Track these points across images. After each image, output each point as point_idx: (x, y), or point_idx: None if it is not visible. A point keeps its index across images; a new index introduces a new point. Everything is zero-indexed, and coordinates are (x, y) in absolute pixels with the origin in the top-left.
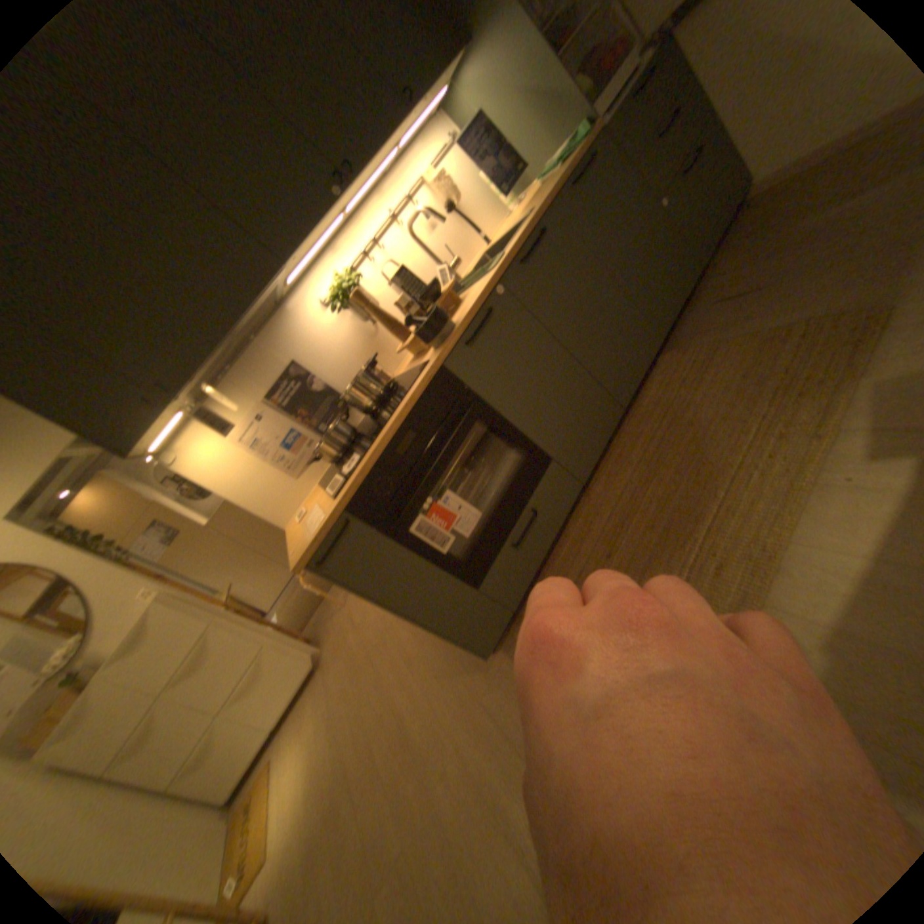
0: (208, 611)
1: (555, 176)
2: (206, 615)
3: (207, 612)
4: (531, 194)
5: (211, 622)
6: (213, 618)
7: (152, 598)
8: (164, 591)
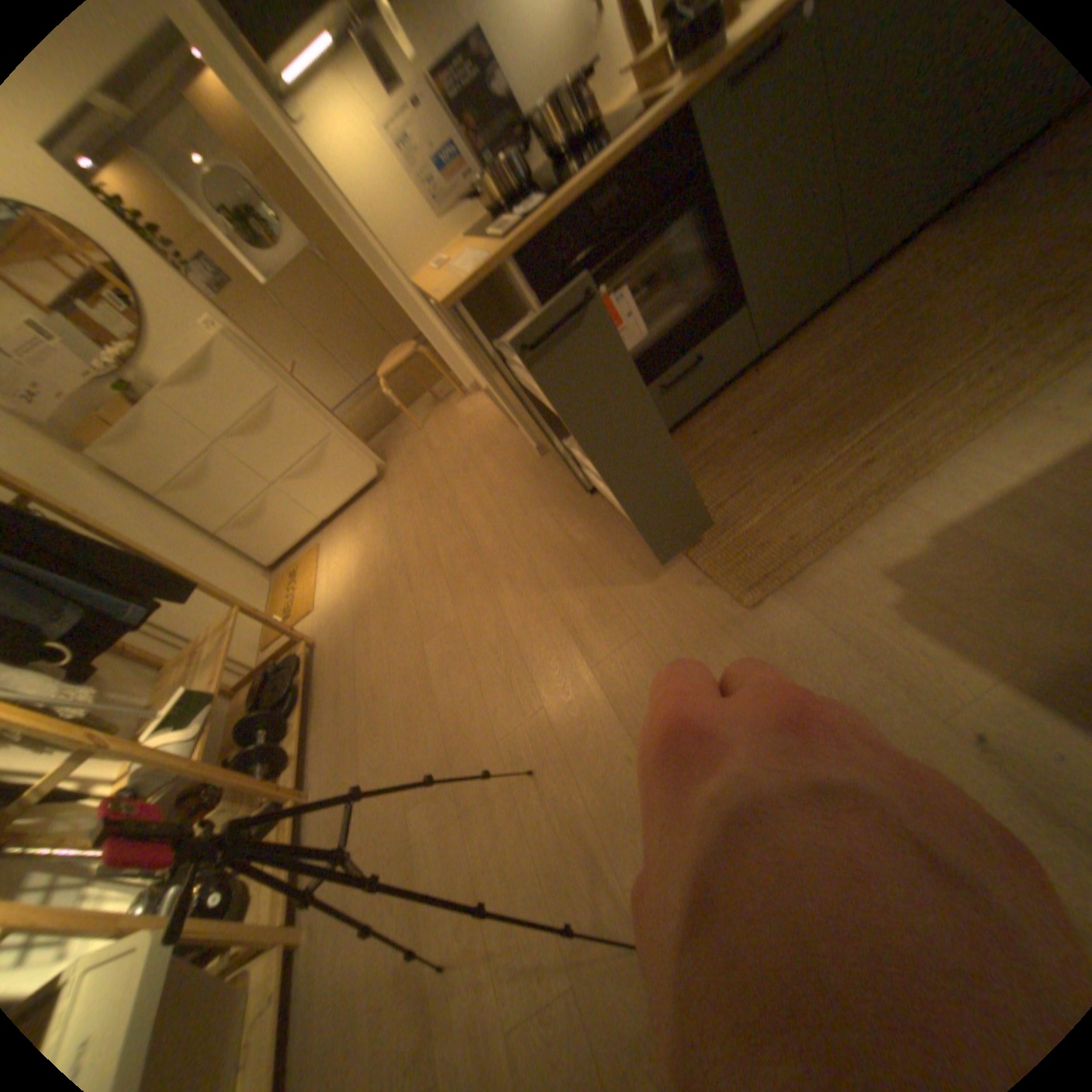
0: (274, 373)
1: None
2: (273, 376)
3: (273, 374)
4: None
5: (278, 386)
6: (280, 383)
7: (216, 330)
8: (227, 329)
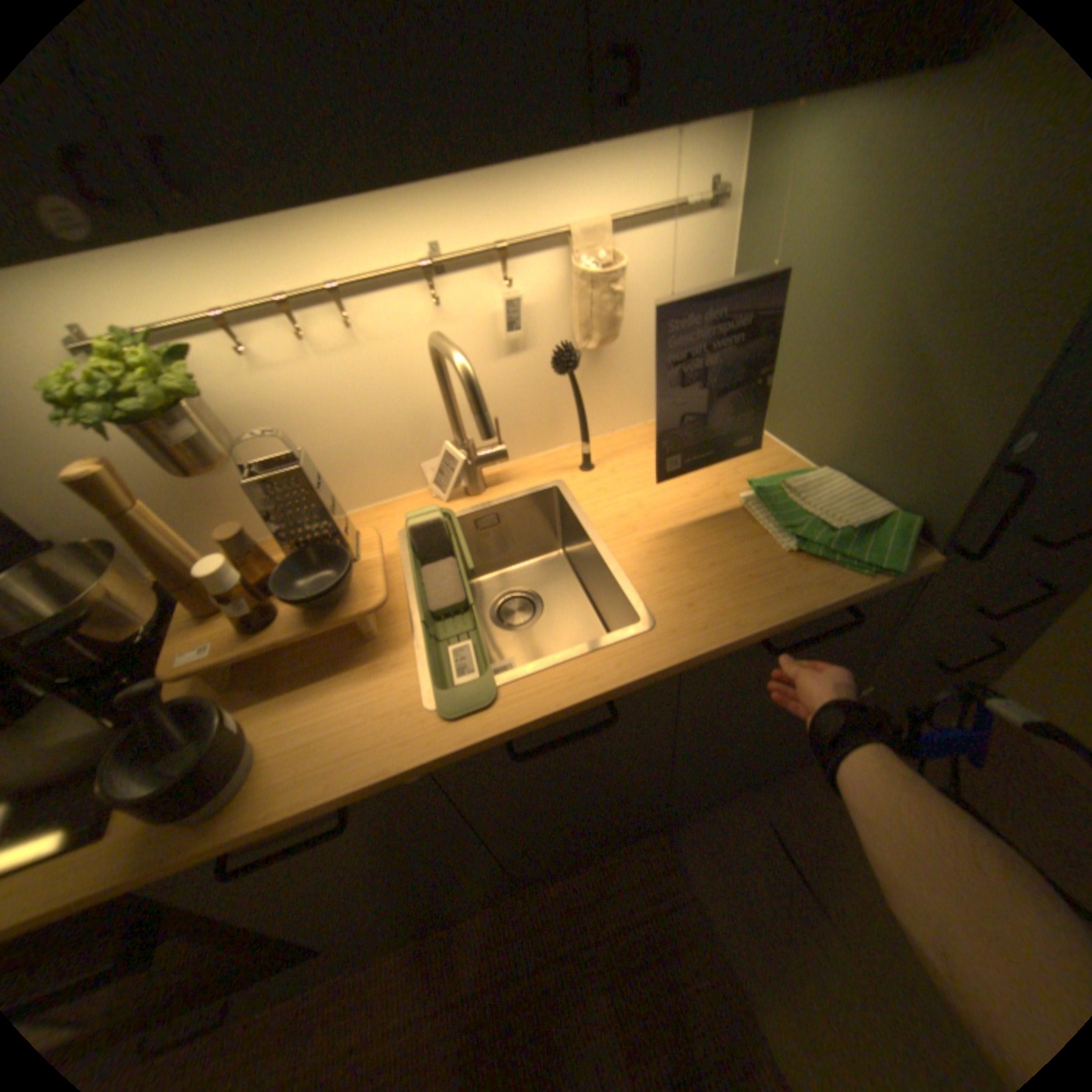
0: None
1: (751, 599)
2: None
3: None
4: (704, 518)
5: None
6: None
7: None
8: None
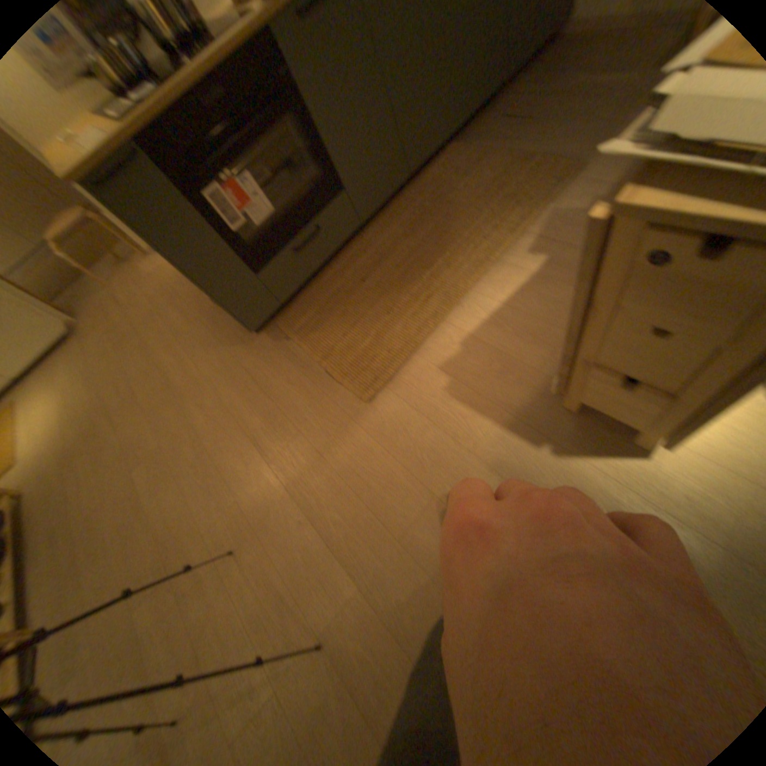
0: None
1: None
2: None
3: None
4: None
5: None
6: None
7: None
8: None
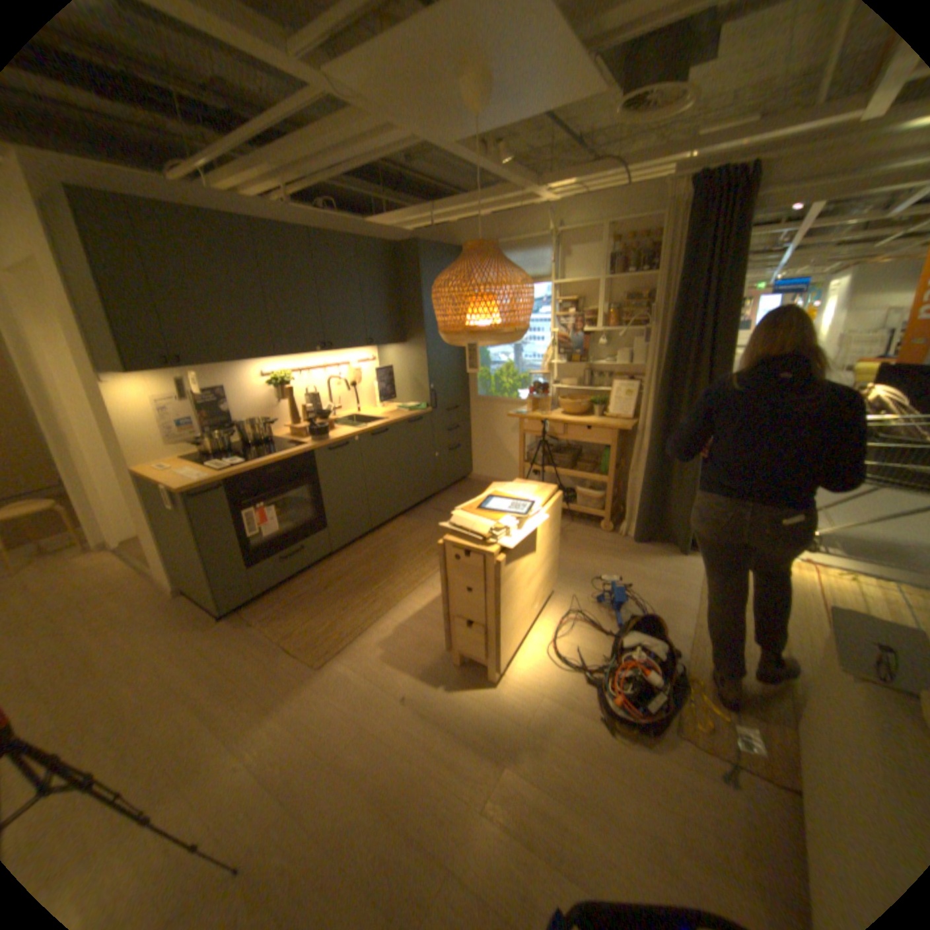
0: None
1: (402, 415)
2: None
3: None
4: (389, 412)
5: None
6: None
7: None
8: None
